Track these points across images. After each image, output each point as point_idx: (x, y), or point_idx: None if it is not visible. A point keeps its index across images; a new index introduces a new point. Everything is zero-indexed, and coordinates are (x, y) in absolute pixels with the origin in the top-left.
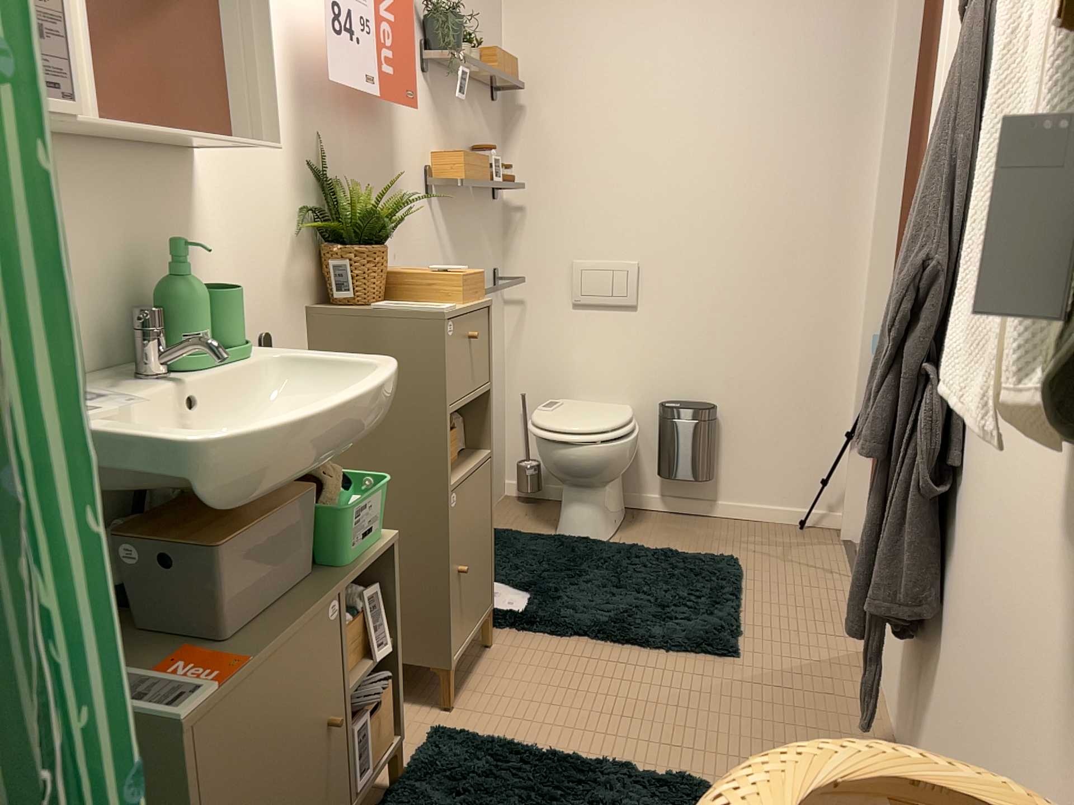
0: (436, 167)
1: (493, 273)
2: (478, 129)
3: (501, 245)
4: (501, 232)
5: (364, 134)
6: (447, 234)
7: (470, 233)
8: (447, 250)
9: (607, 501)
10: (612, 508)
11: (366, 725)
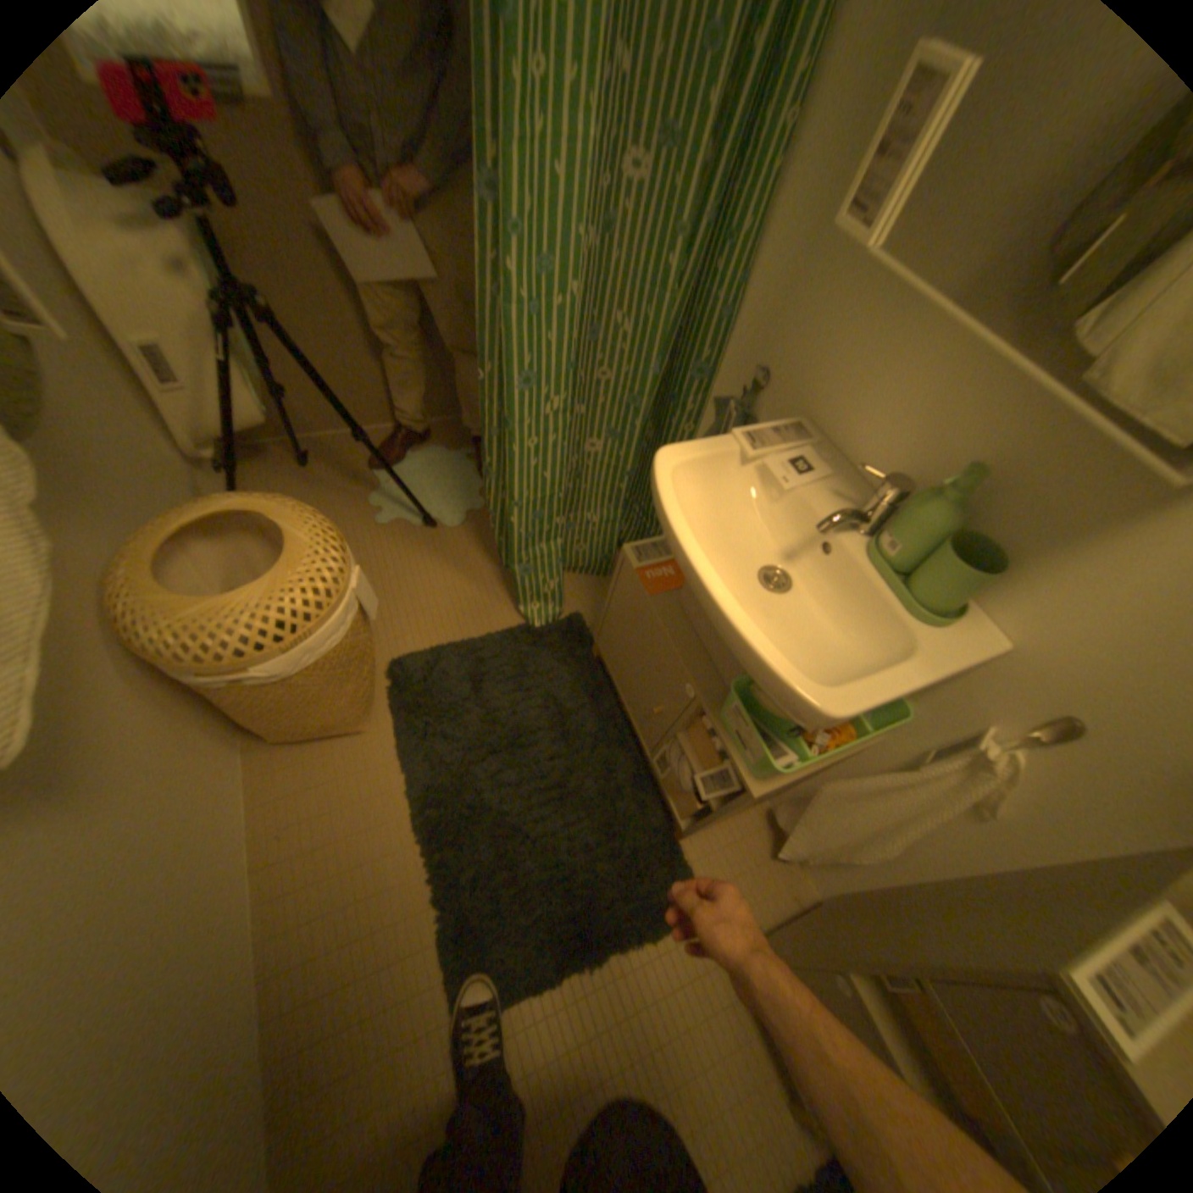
0: None
1: None
2: None
3: None
4: None
5: None
6: None
7: None
8: None
9: None
10: None
11: (667, 755)
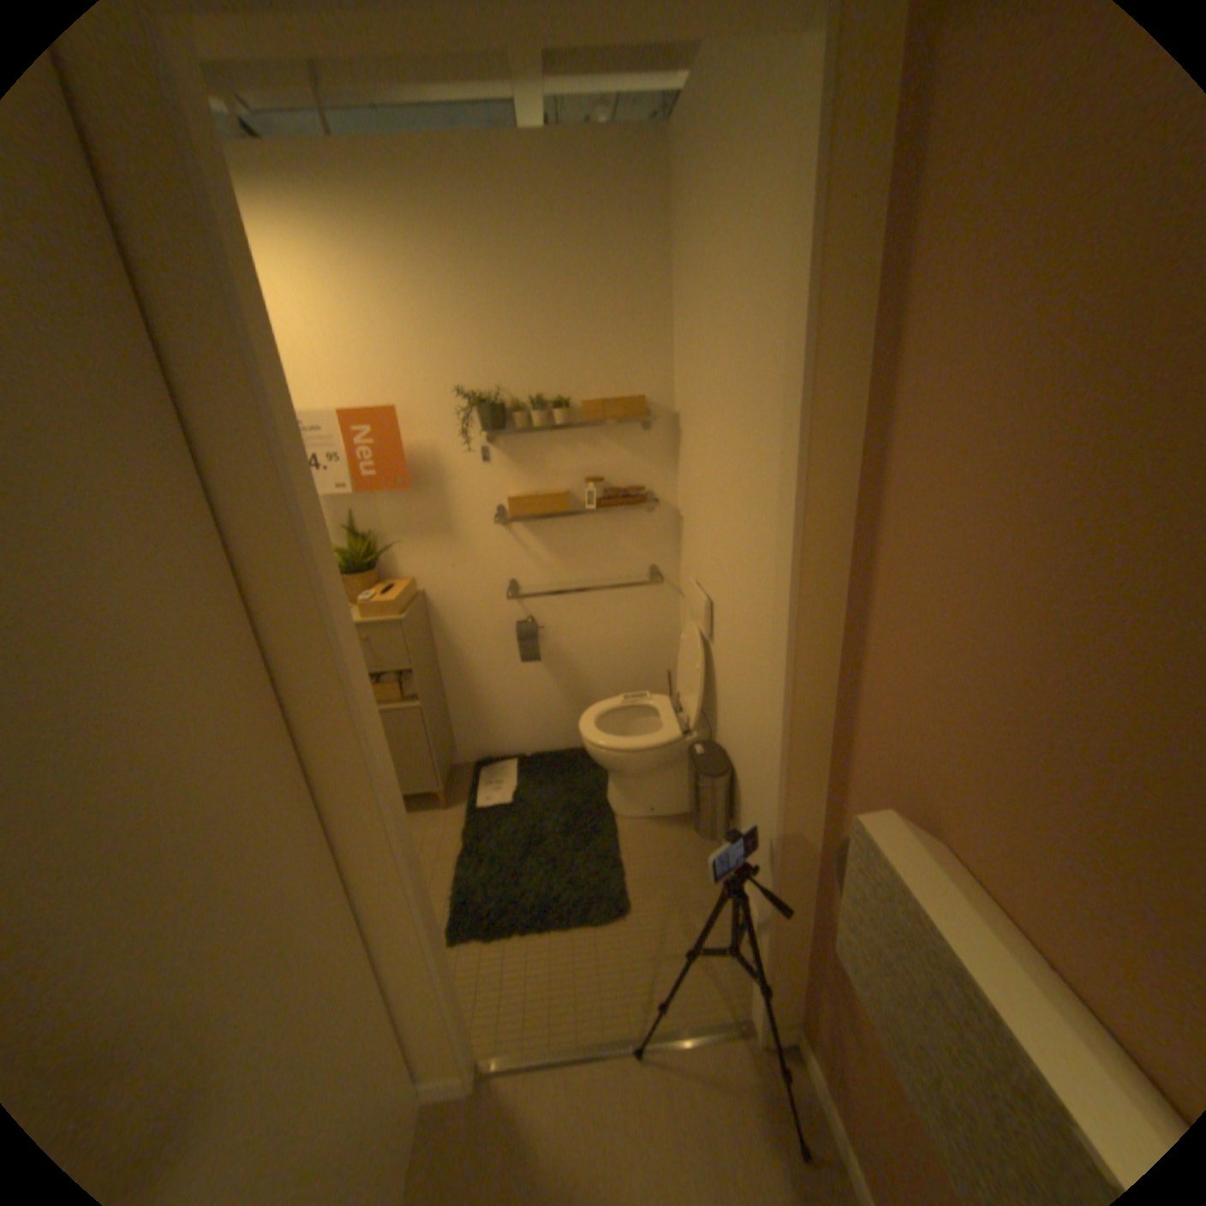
0: (510, 498)
1: (642, 566)
2: (601, 453)
3: (667, 541)
4: (667, 530)
5: (394, 496)
6: (535, 543)
7: (585, 538)
8: (536, 554)
9: (632, 788)
10: (648, 797)
11: None
